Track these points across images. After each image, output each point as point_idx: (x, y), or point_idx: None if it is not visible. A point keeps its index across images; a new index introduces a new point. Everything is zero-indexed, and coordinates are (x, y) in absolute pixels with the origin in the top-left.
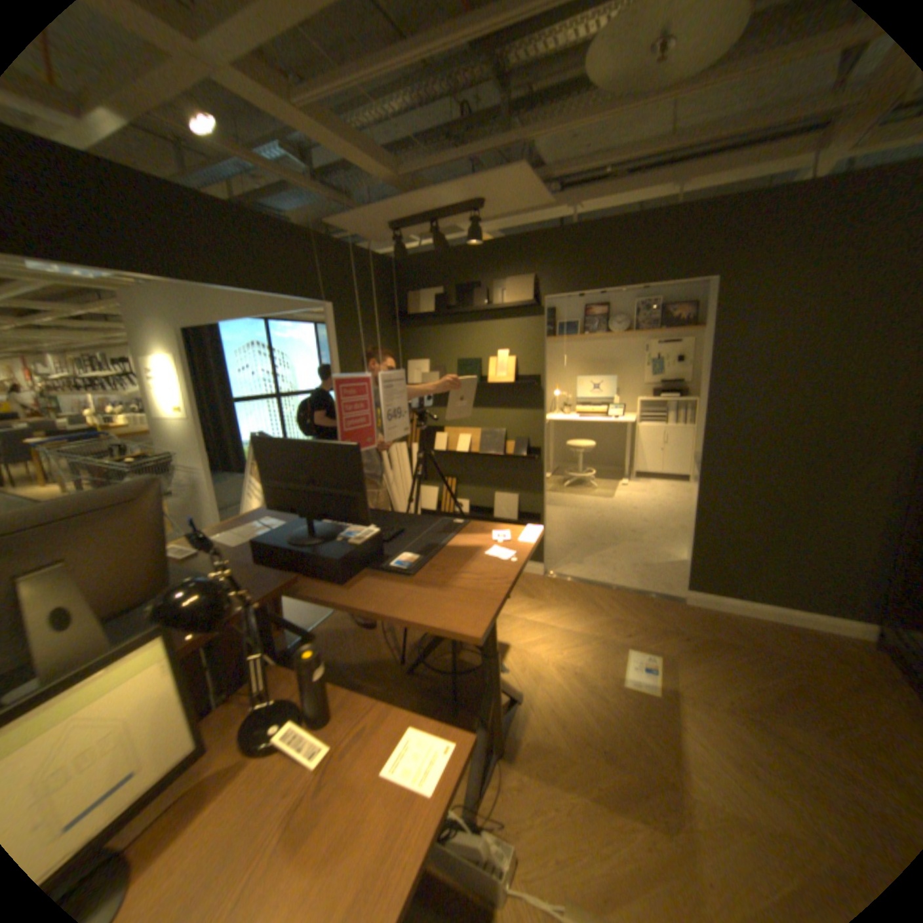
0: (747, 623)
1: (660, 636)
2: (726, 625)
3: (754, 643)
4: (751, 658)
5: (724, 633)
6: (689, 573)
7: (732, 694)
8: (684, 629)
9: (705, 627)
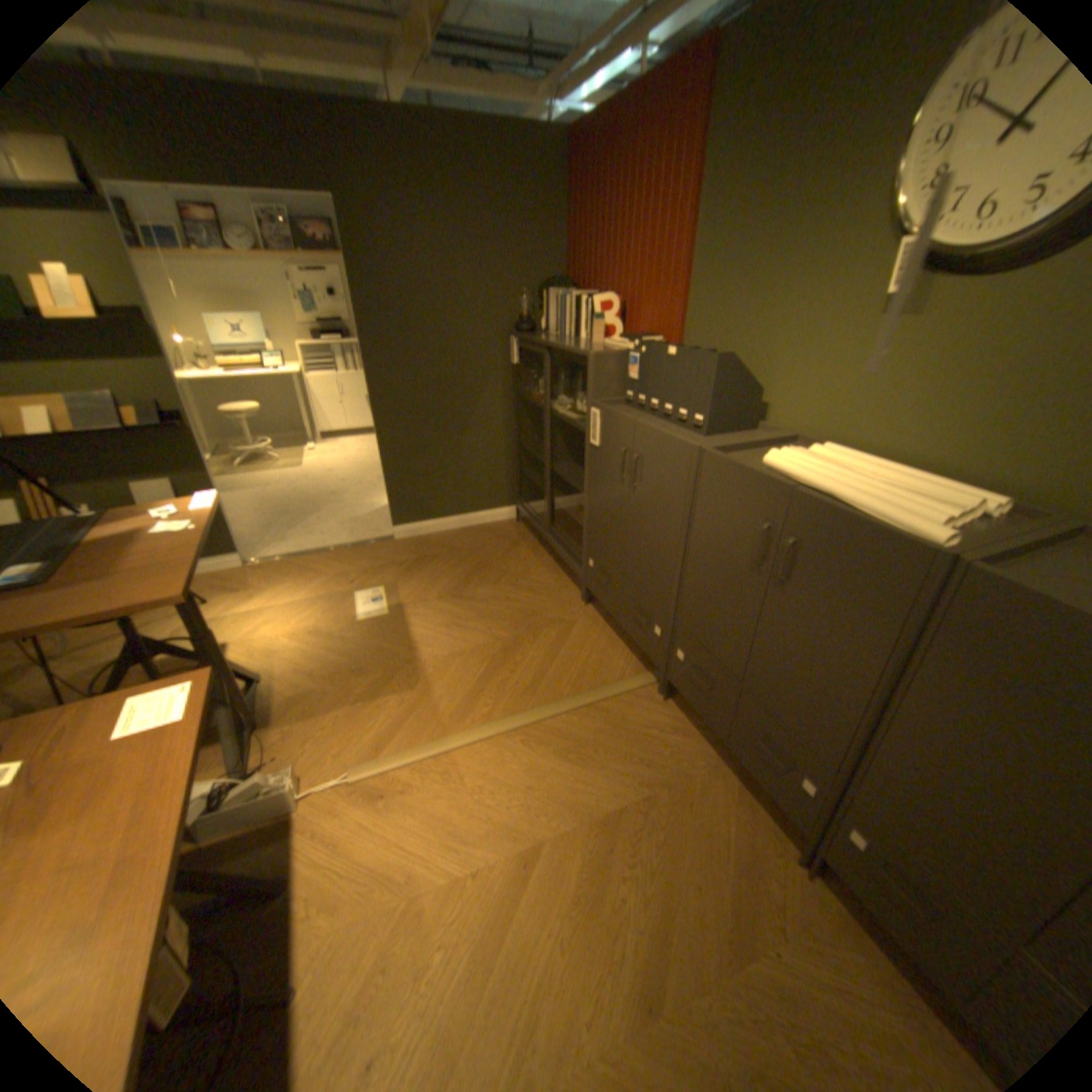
0: (441, 536)
1: (378, 572)
2: (427, 543)
3: (447, 548)
4: (447, 559)
5: (426, 550)
6: (389, 511)
7: (437, 587)
8: (396, 559)
9: (412, 551)
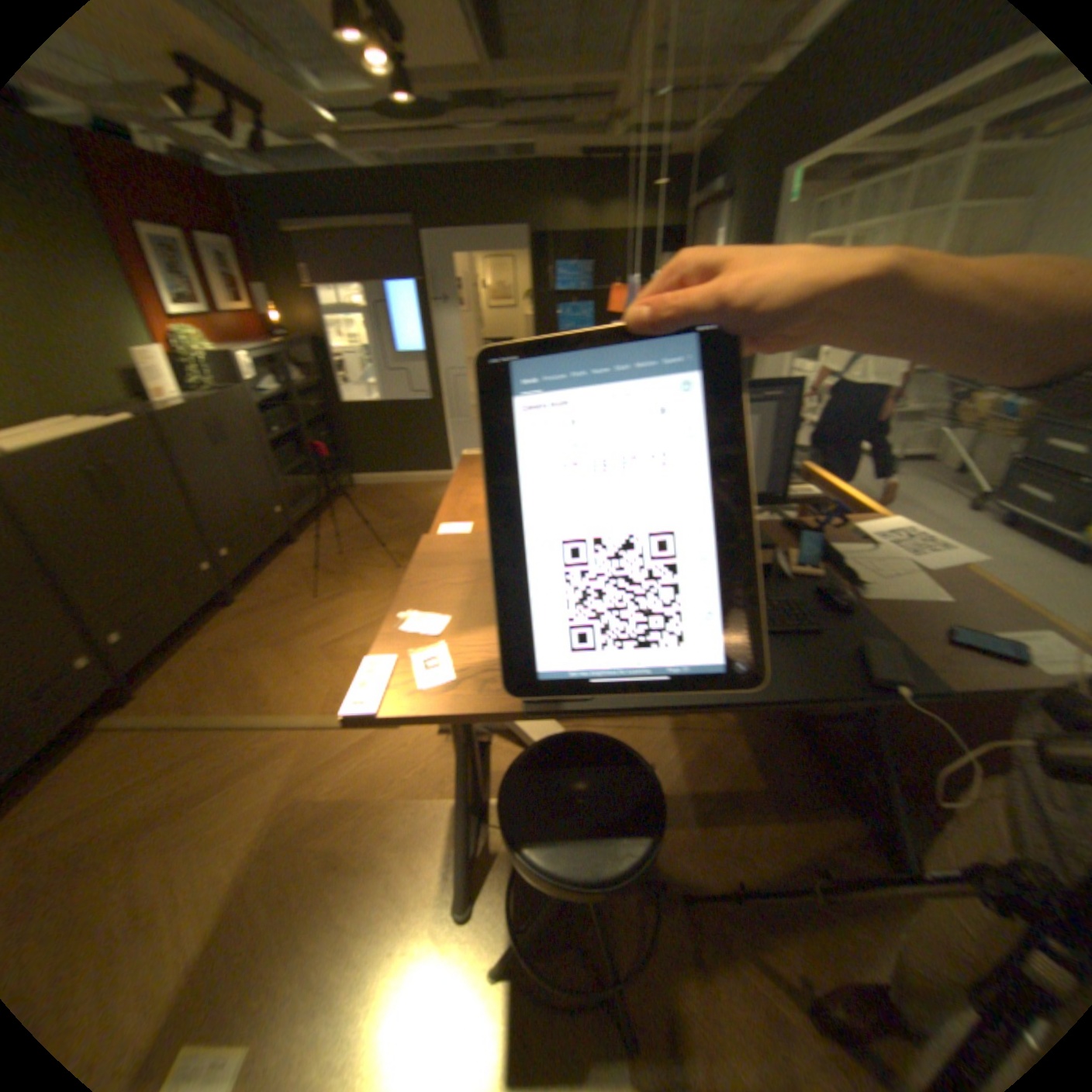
0: None
1: None
2: None
3: None
4: None
5: None
6: None
7: None
8: None
9: None
